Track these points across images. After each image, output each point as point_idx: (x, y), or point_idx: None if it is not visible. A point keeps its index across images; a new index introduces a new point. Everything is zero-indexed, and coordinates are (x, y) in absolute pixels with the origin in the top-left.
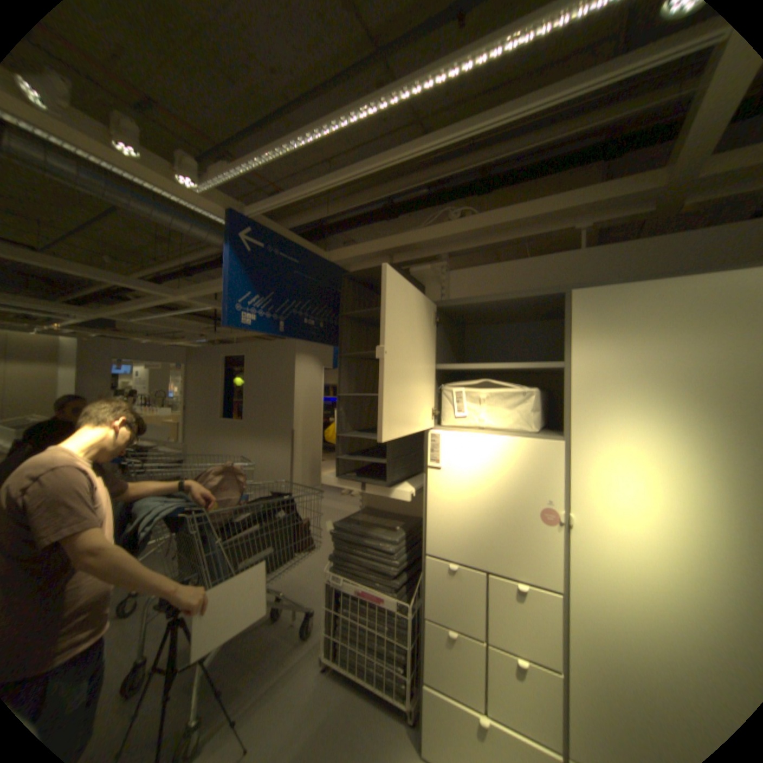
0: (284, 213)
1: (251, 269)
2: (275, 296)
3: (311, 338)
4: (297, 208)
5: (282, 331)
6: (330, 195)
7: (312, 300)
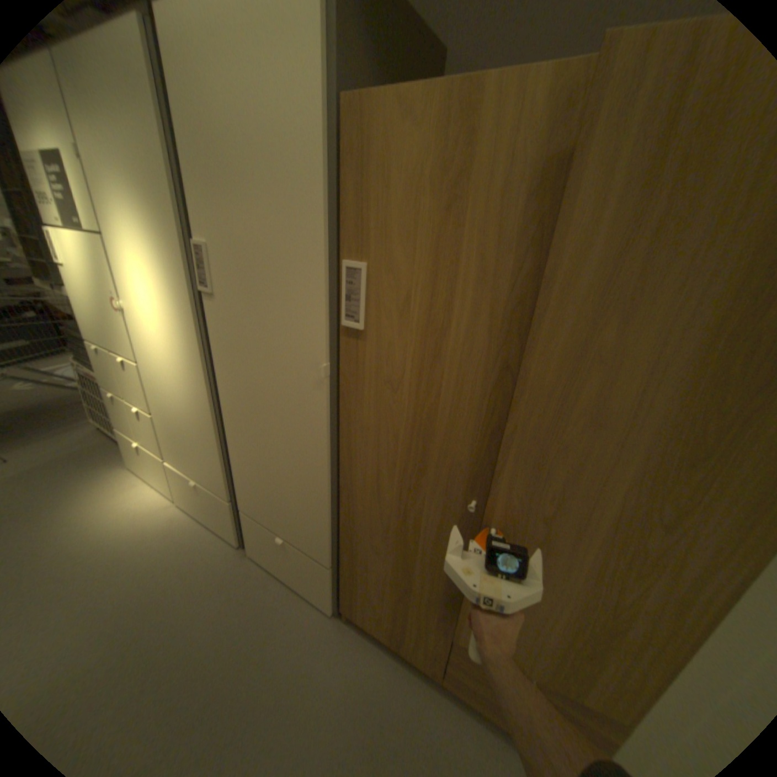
0: None
1: None
2: None
3: None
4: None
5: None
6: None
7: None
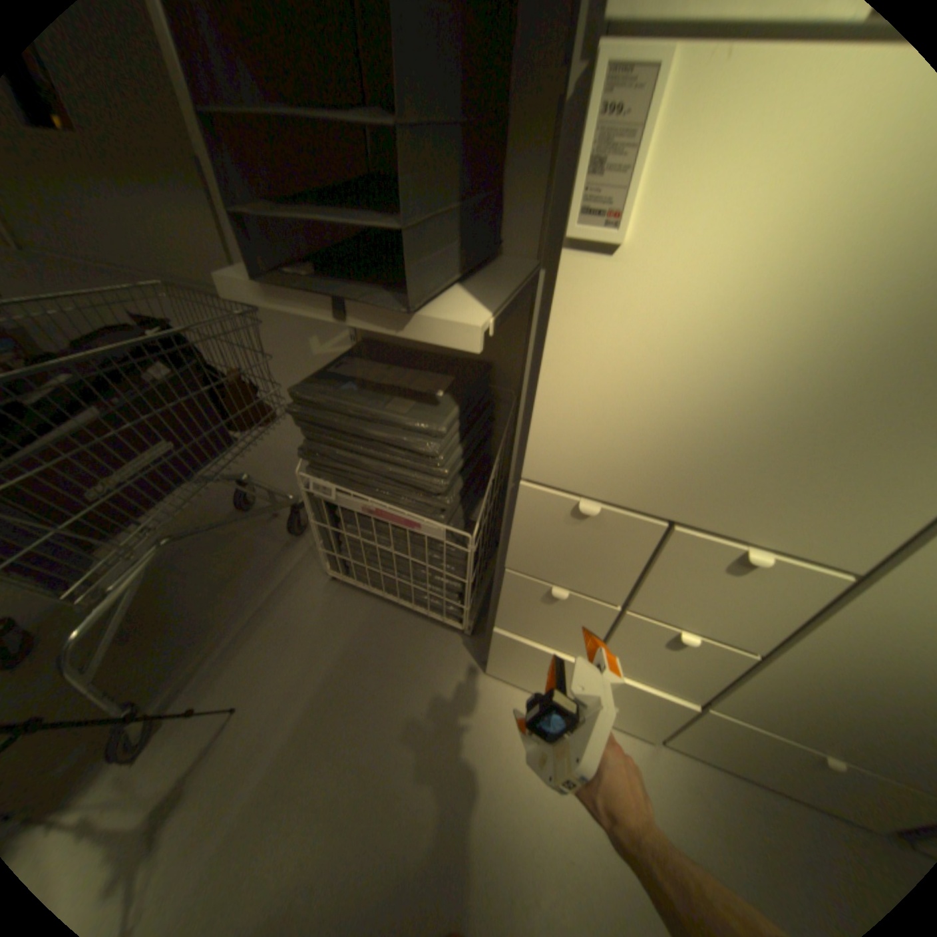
0: None
1: None
2: None
3: None
4: None
5: None
6: None
7: None
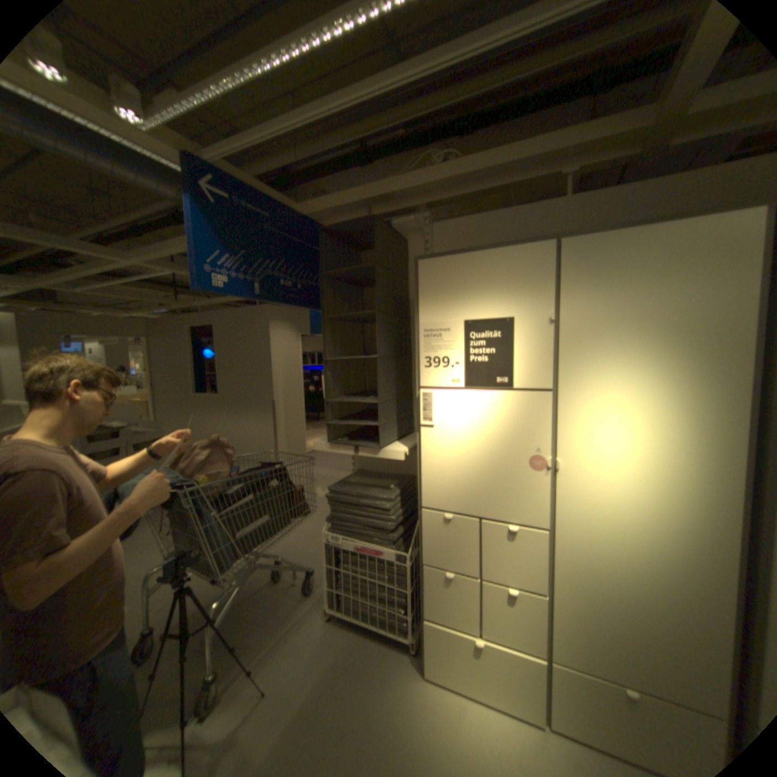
0: (243, 158)
1: (216, 224)
2: (247, 255)
3: (289, 301)
4: (258, 152)
5: (257, 294)
6: (296, 136)
7: (287, 259)
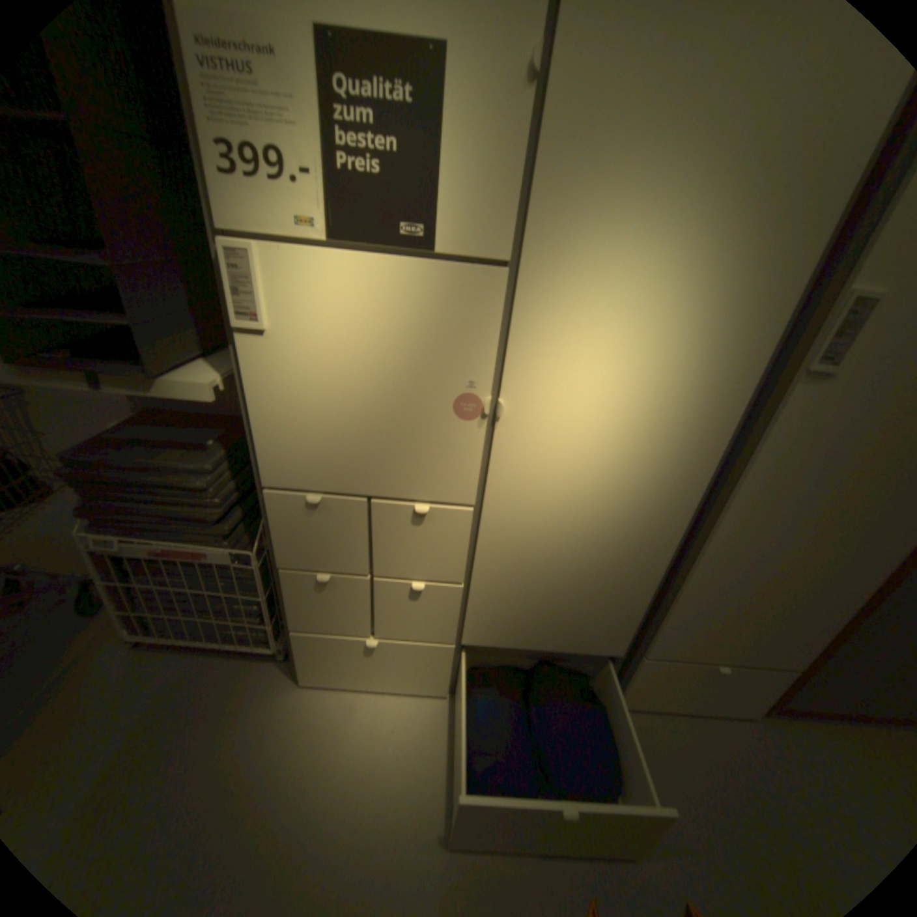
0: None
1: None
2: None
3: None
4: None
5: None
6: None
7: None
